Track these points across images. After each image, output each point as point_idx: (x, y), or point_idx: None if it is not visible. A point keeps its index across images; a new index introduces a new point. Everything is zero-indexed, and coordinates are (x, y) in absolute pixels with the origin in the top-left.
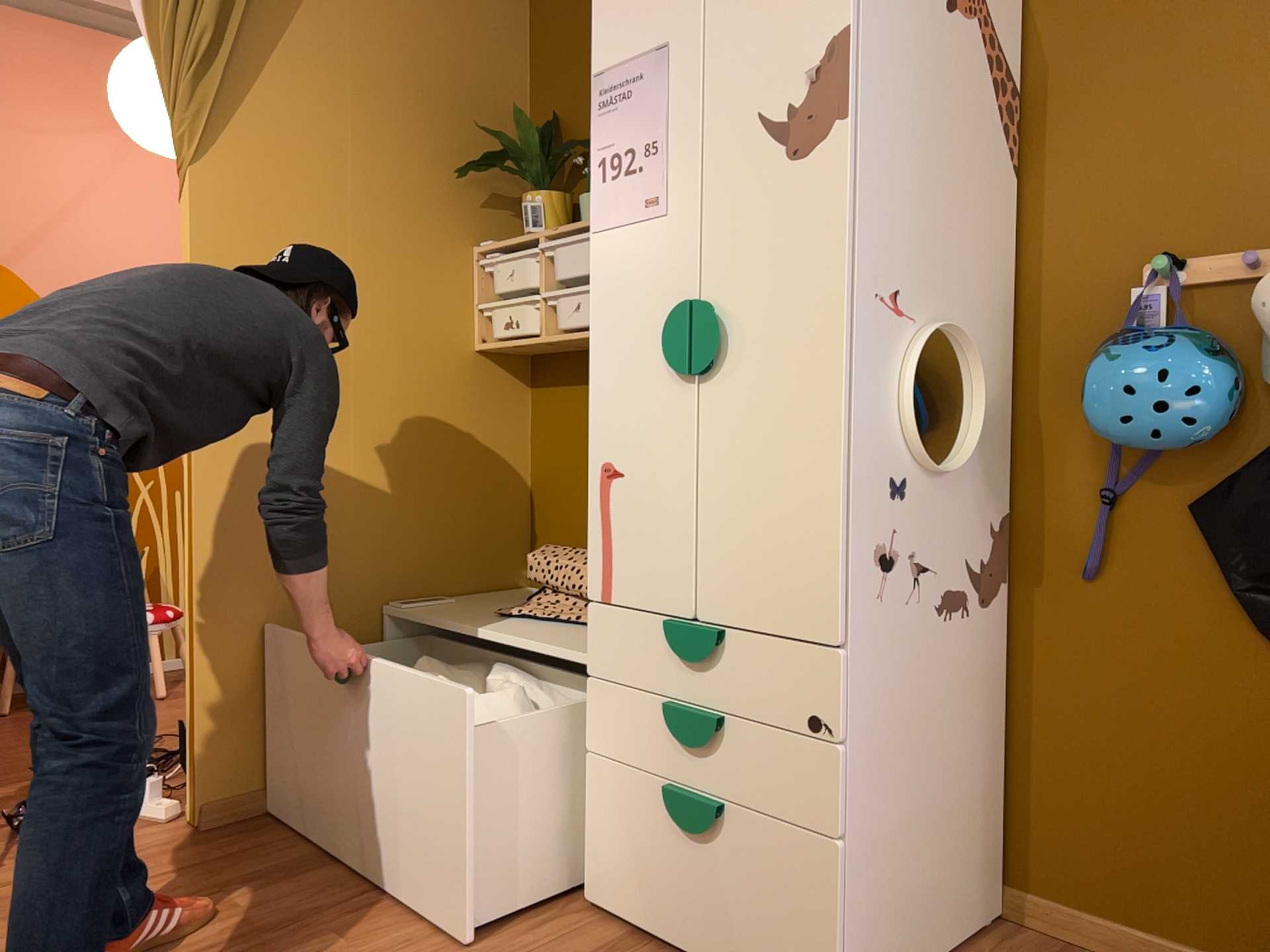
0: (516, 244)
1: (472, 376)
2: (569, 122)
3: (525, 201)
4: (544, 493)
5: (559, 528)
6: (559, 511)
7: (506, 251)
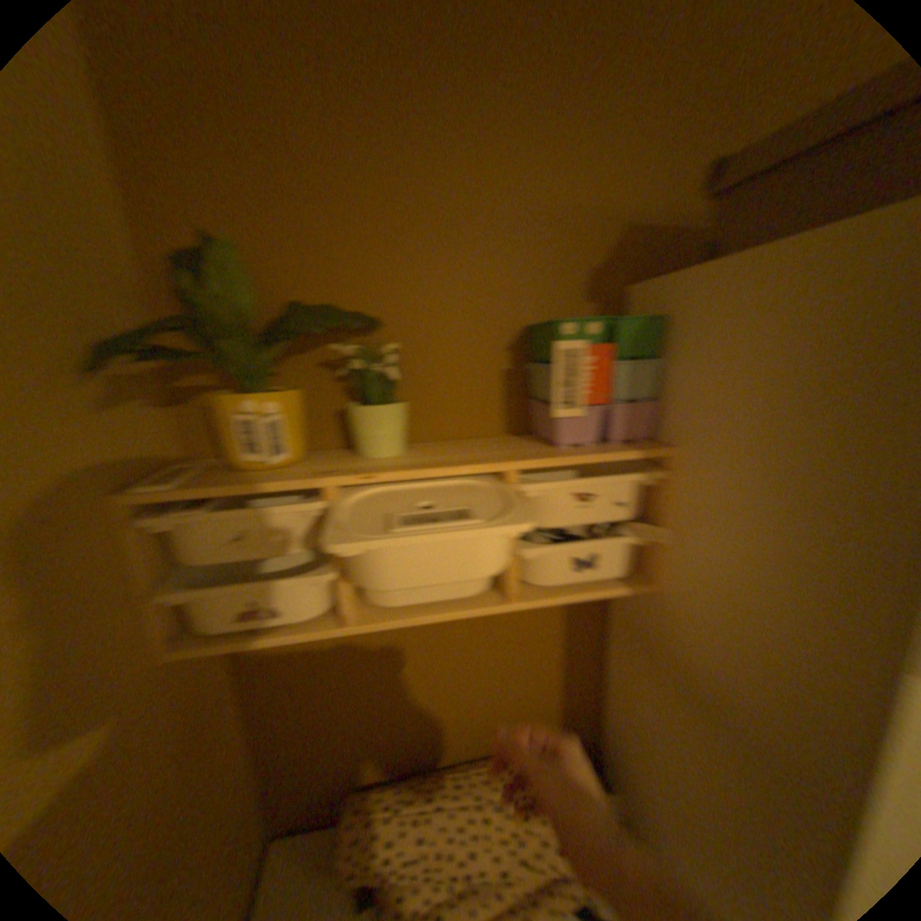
0: (257, 491)
1: (169, 700)
2: (248, 253)
3: (235, 404)
4: (281, 739)
5: (317, 765)
6: (314, 750)
7: (235, 506)
